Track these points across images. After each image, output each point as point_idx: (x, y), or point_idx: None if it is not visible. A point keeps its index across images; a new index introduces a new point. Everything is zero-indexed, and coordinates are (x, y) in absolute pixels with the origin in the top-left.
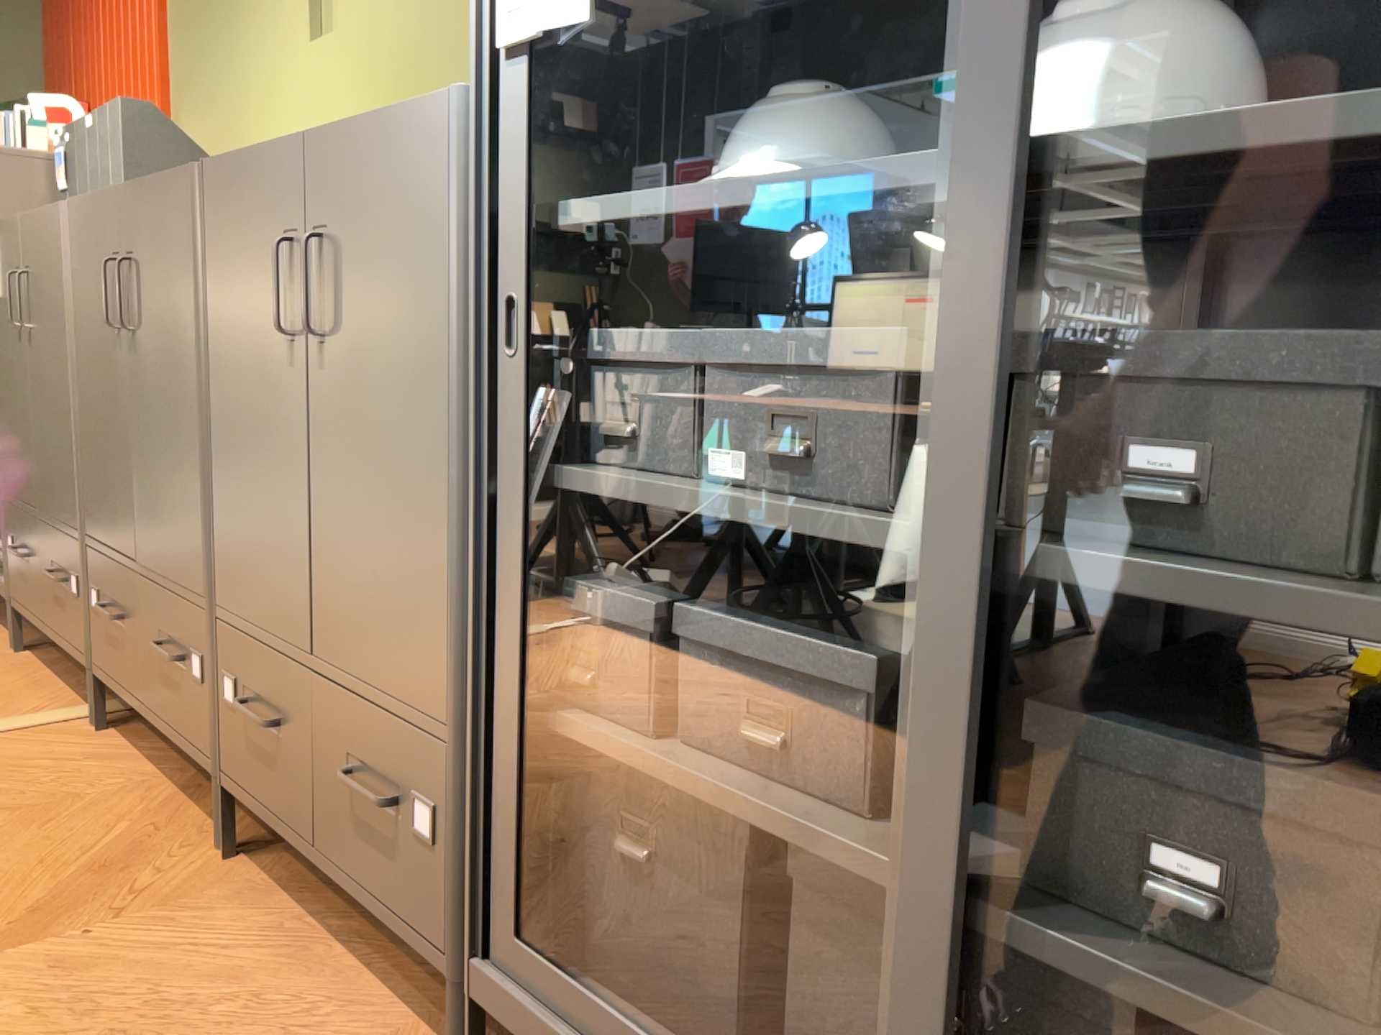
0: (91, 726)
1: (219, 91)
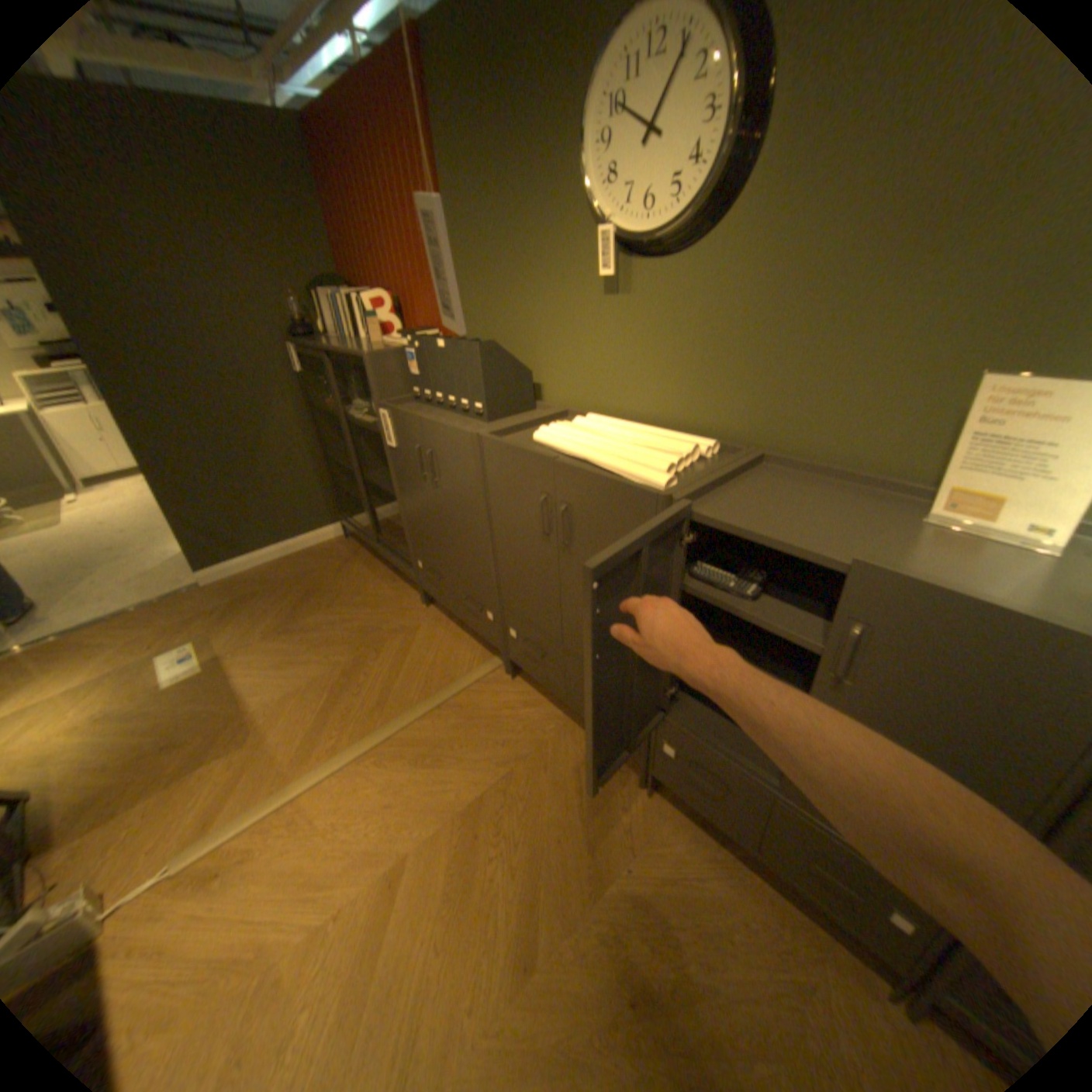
0: (508, 676)
1: (502, 300)
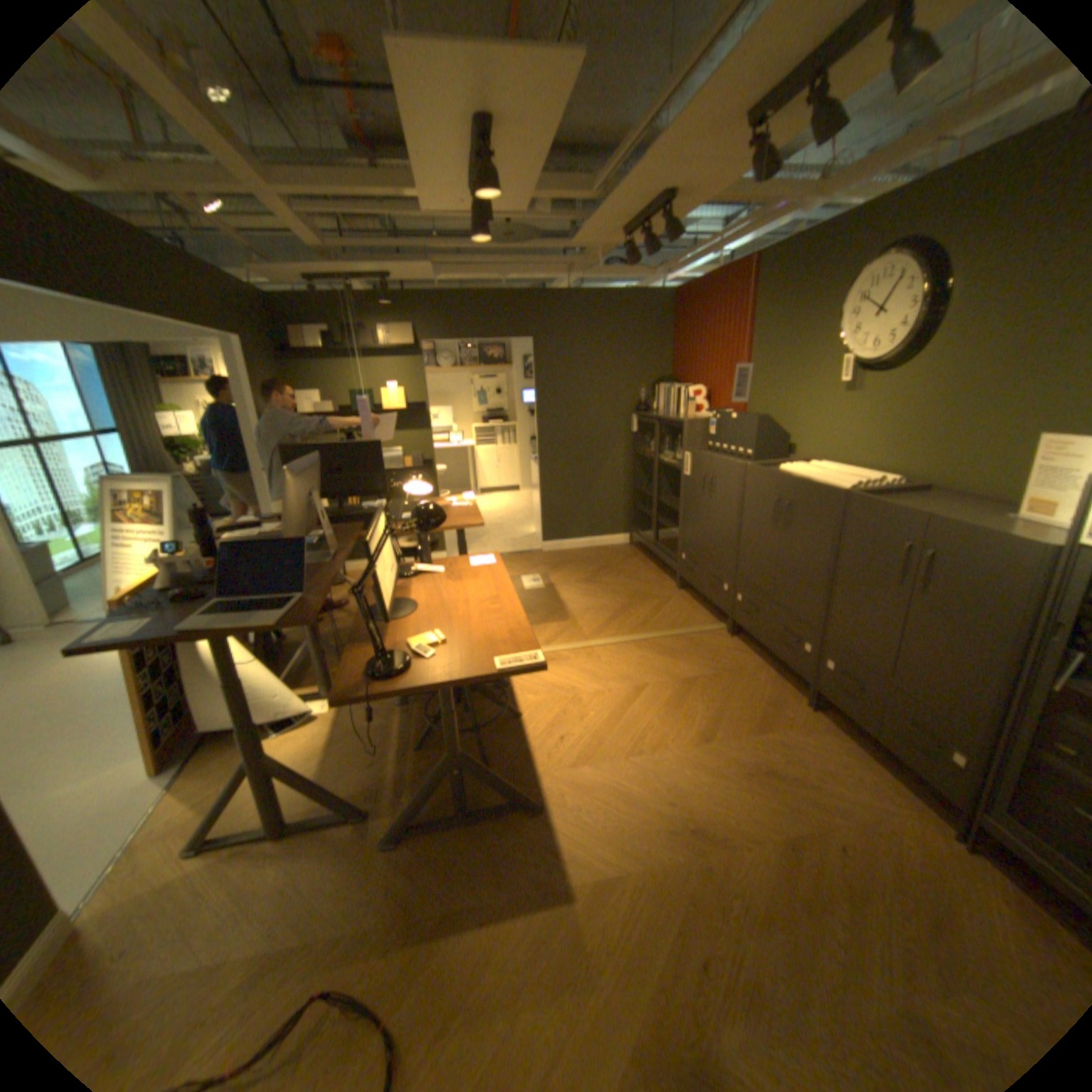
0: (729, 634)
1: (780, 393)
